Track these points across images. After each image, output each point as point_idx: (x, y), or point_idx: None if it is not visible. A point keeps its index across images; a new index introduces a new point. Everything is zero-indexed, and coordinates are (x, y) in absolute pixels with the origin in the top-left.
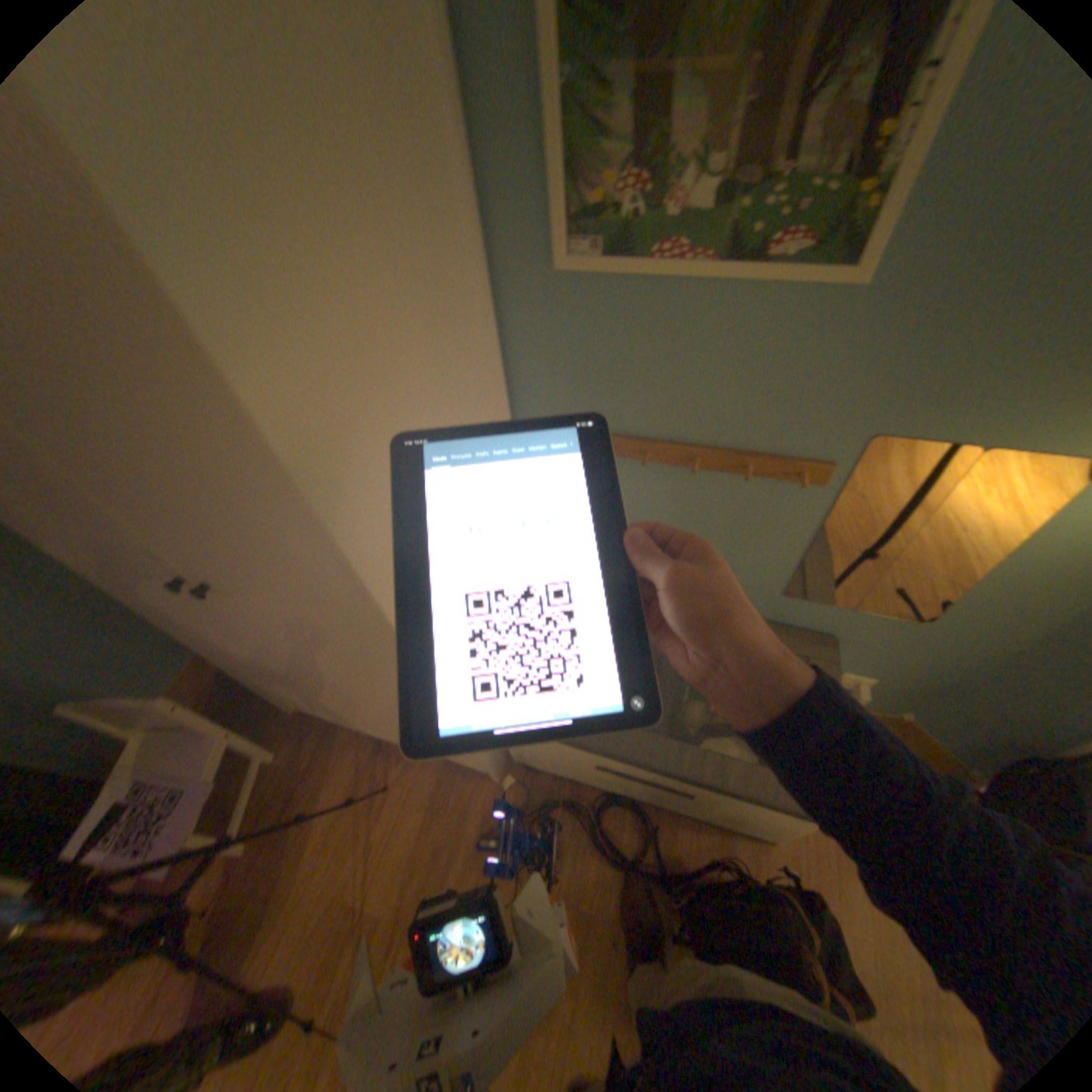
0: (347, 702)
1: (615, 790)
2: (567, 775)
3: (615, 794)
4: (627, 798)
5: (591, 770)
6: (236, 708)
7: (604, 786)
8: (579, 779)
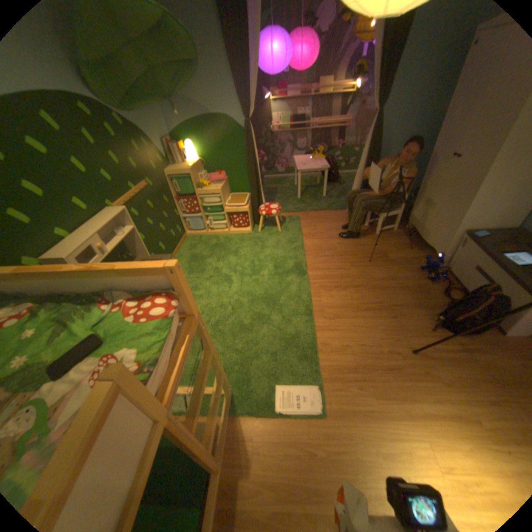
0: (433, 217)
1: (470, 284)
2: (461, 273)
3: (468, 288)
4: (470, 291)
5: (474, 265)
6: (395, 221)
7: (468, 281)
8: (463, 276)
